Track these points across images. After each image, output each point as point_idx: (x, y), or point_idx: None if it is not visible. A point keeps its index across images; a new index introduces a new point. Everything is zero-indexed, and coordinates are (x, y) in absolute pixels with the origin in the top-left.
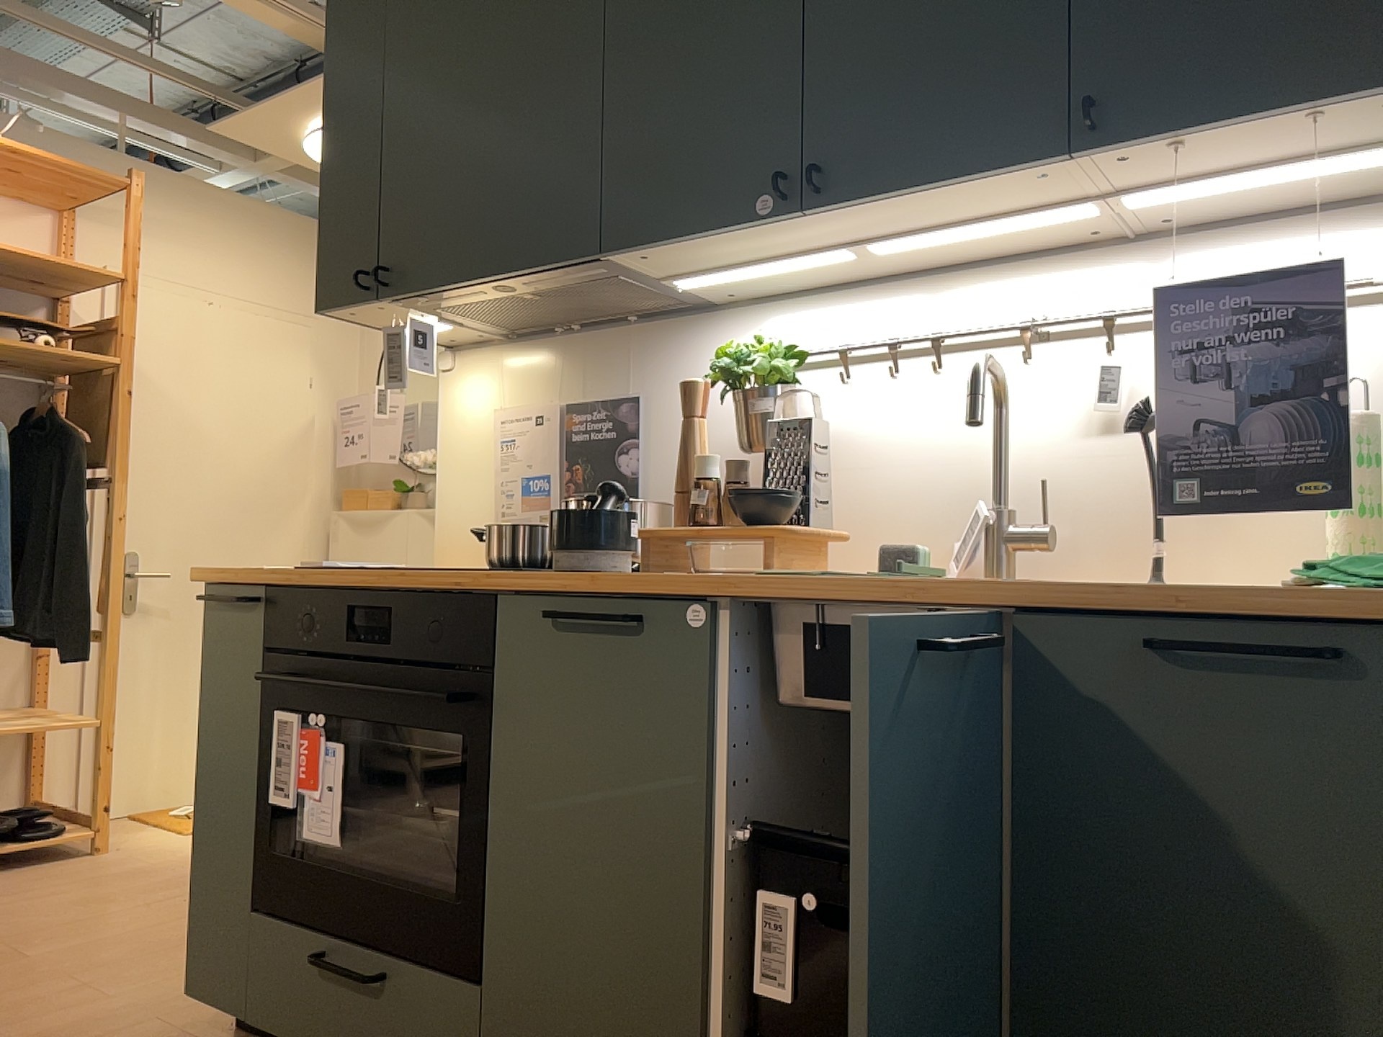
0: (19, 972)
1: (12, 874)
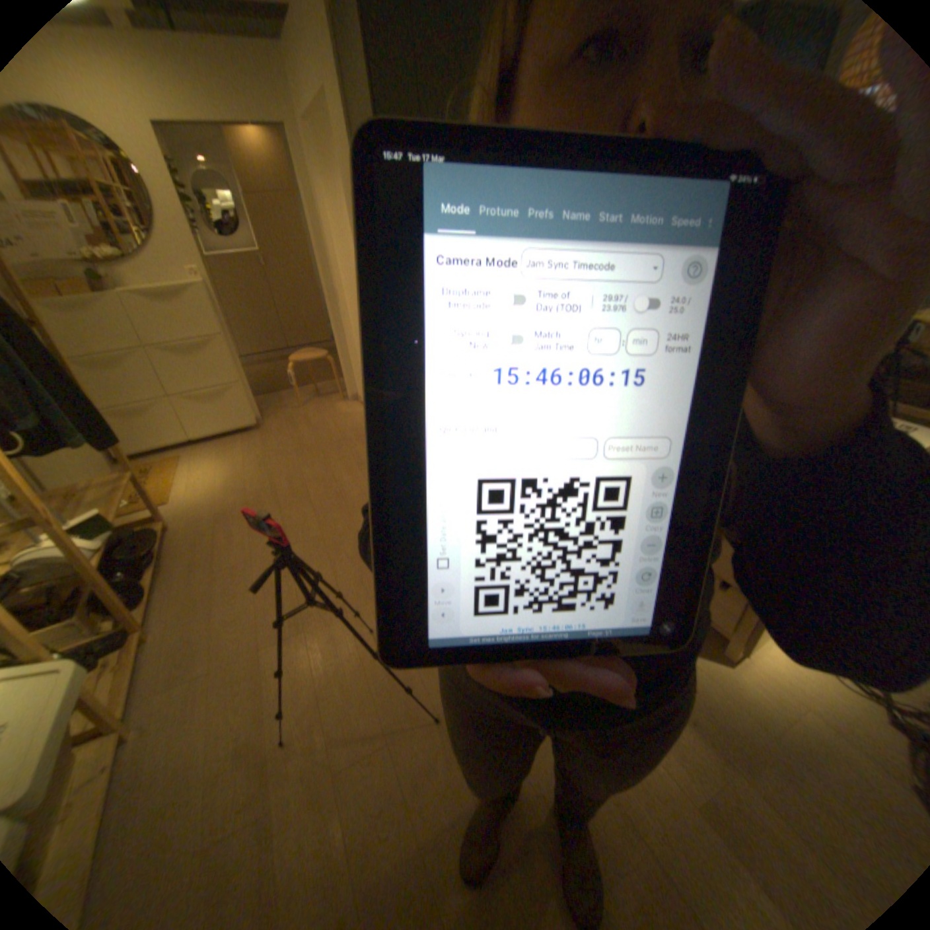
0: (334, 536)
1: (169, 555)
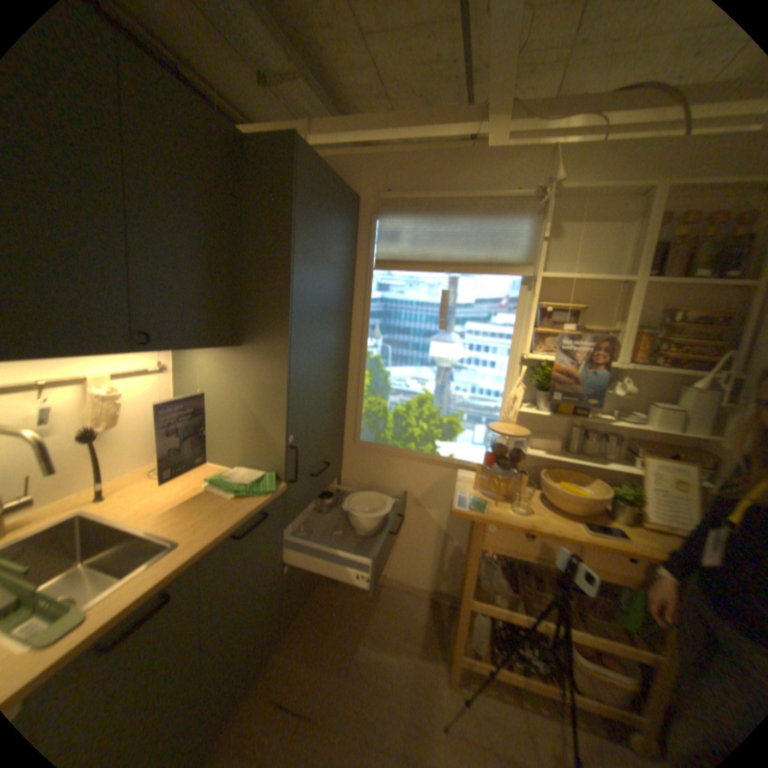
0: None
1: None
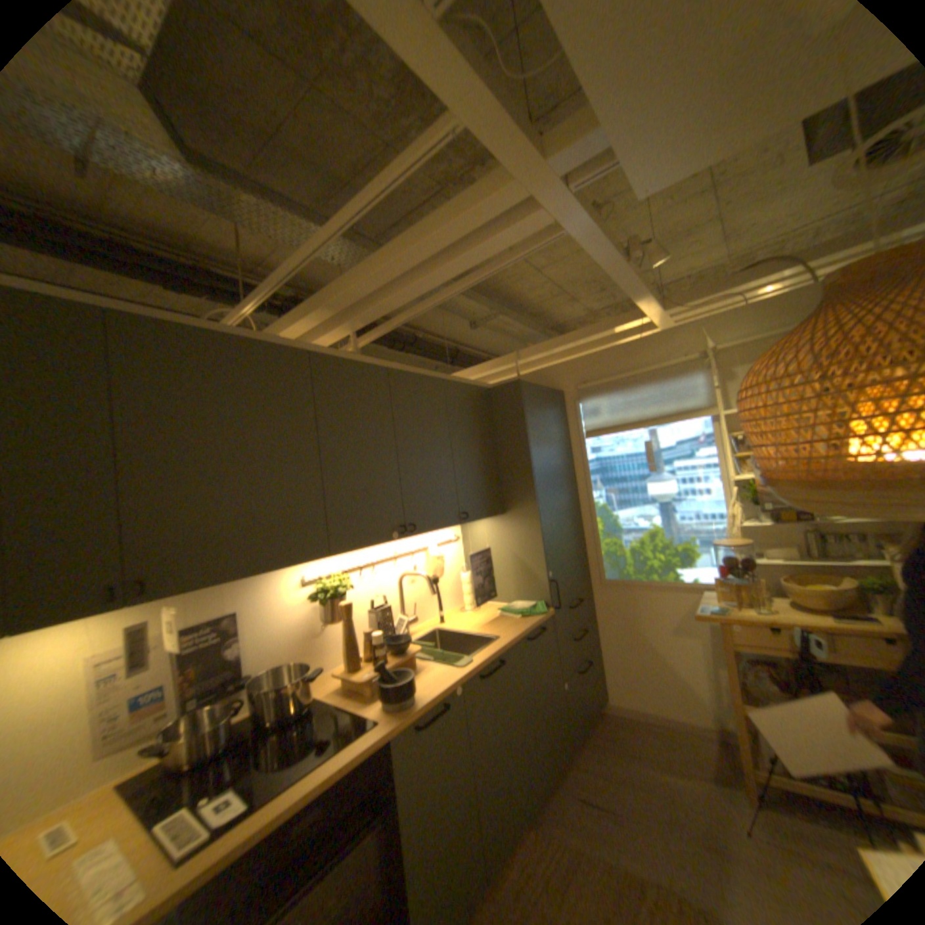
0: None
1: None
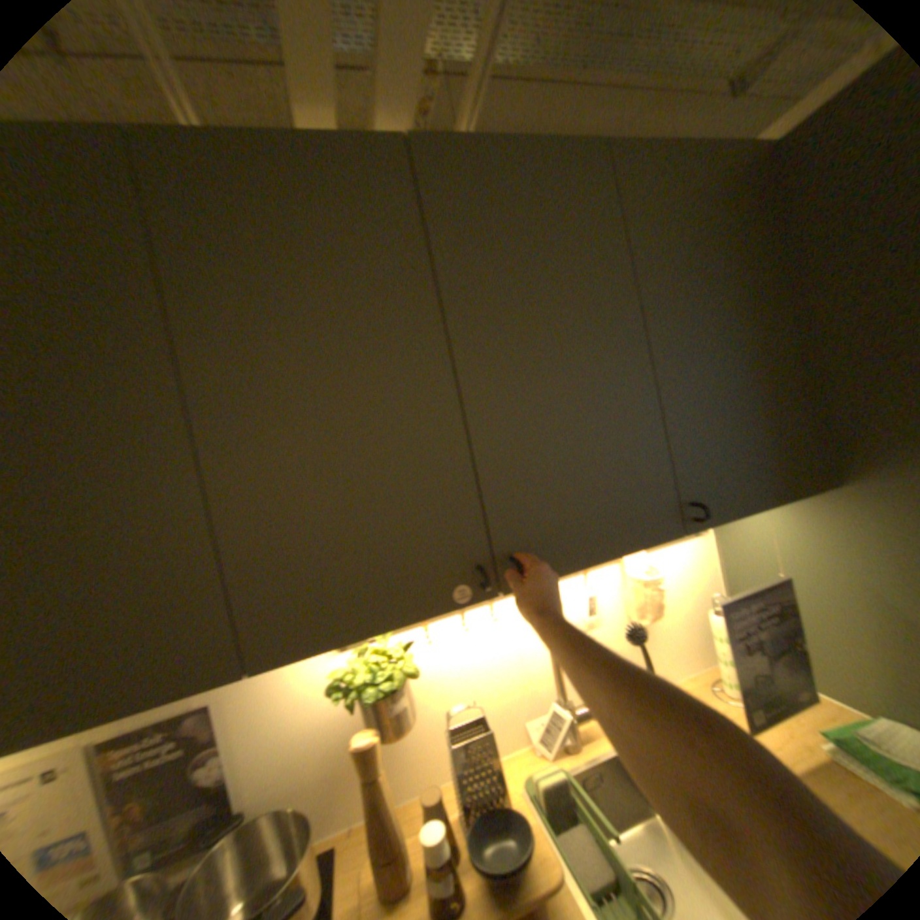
0: None
1: None
